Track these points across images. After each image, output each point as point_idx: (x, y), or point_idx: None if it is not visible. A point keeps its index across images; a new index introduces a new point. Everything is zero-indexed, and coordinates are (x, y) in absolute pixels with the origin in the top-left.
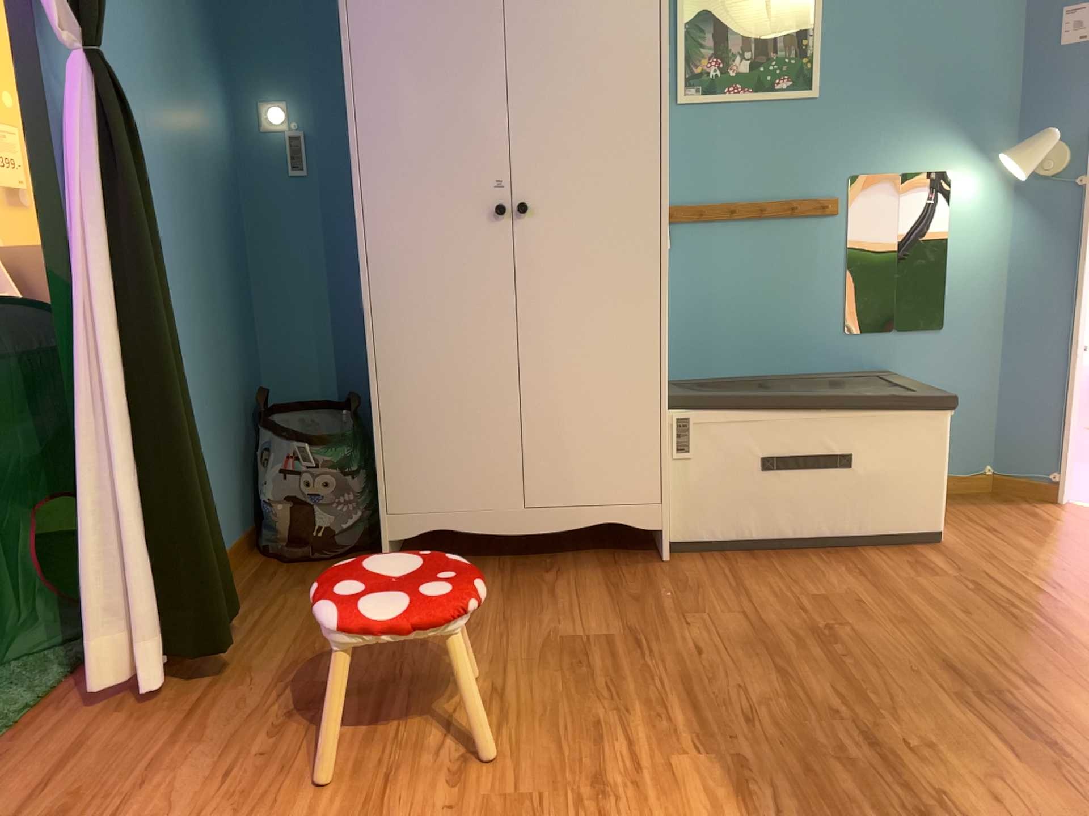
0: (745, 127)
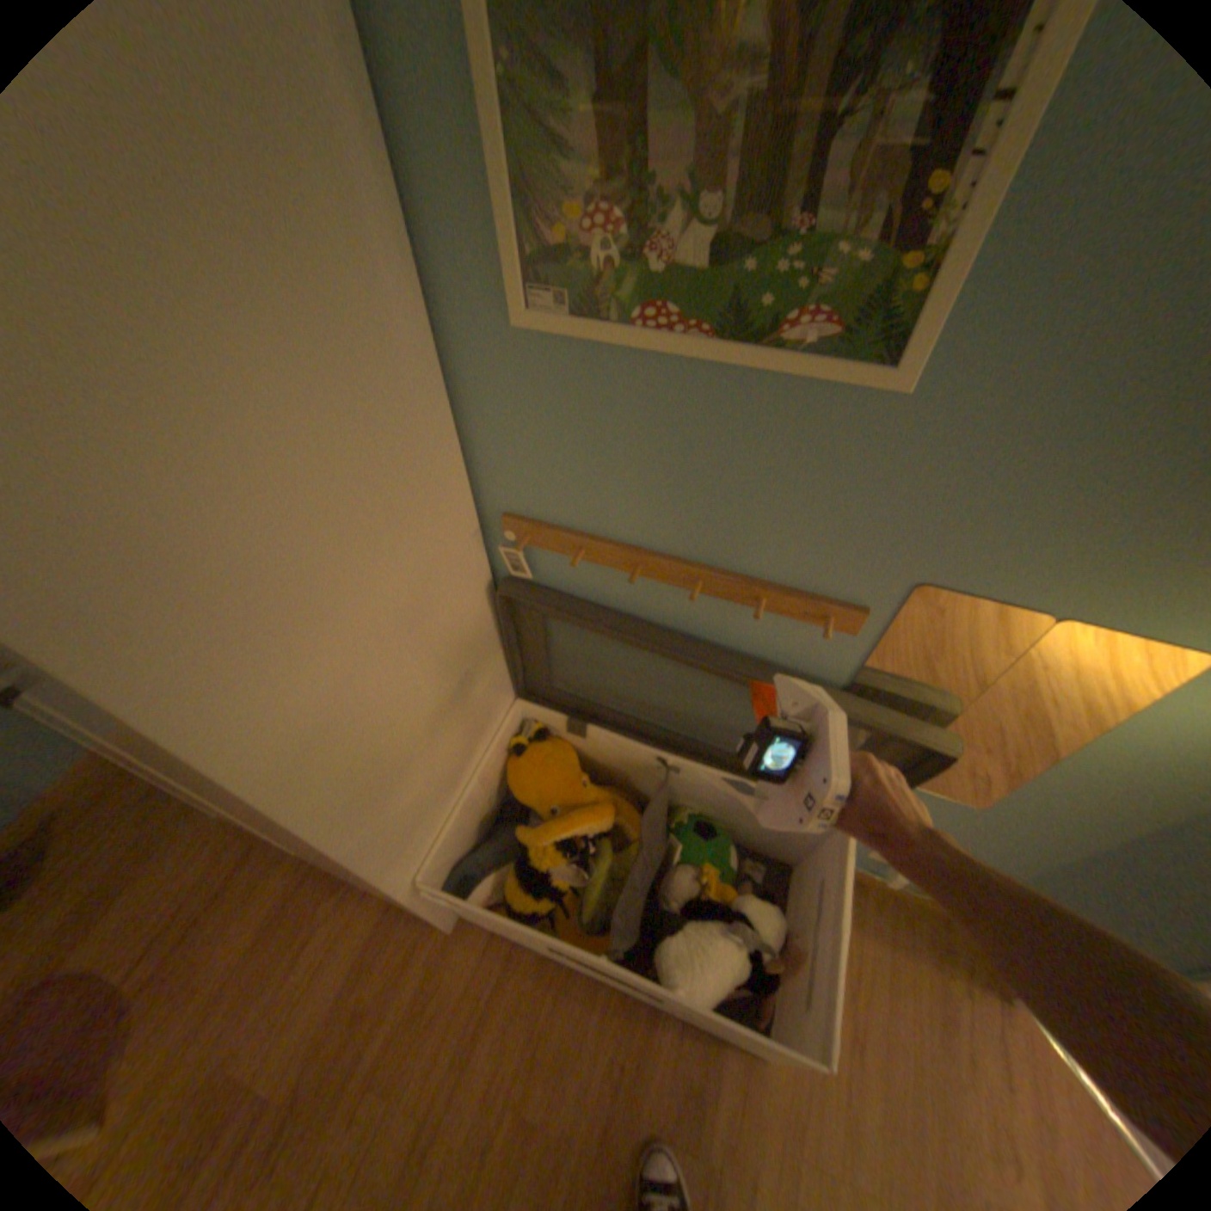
0: (689, 416)
